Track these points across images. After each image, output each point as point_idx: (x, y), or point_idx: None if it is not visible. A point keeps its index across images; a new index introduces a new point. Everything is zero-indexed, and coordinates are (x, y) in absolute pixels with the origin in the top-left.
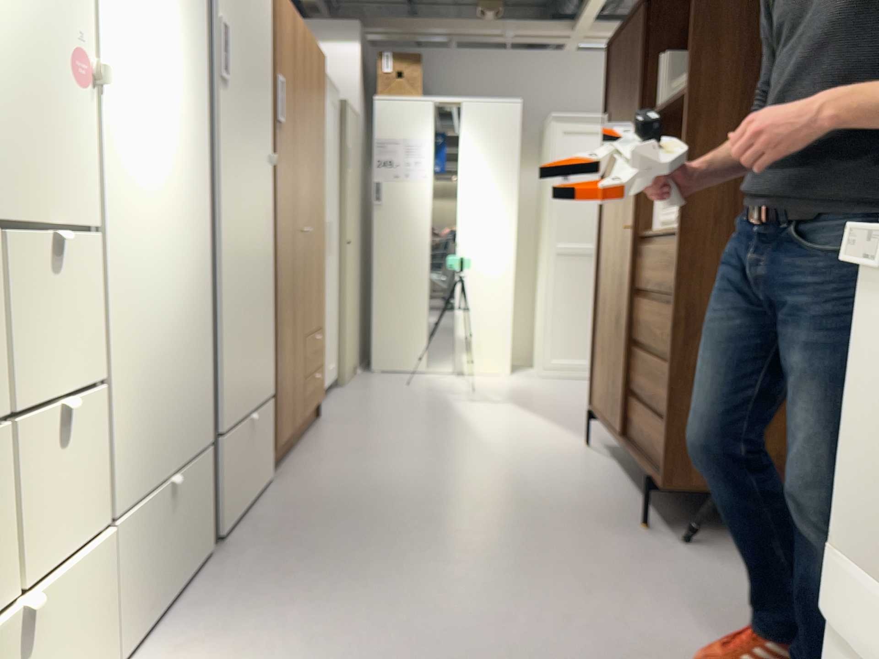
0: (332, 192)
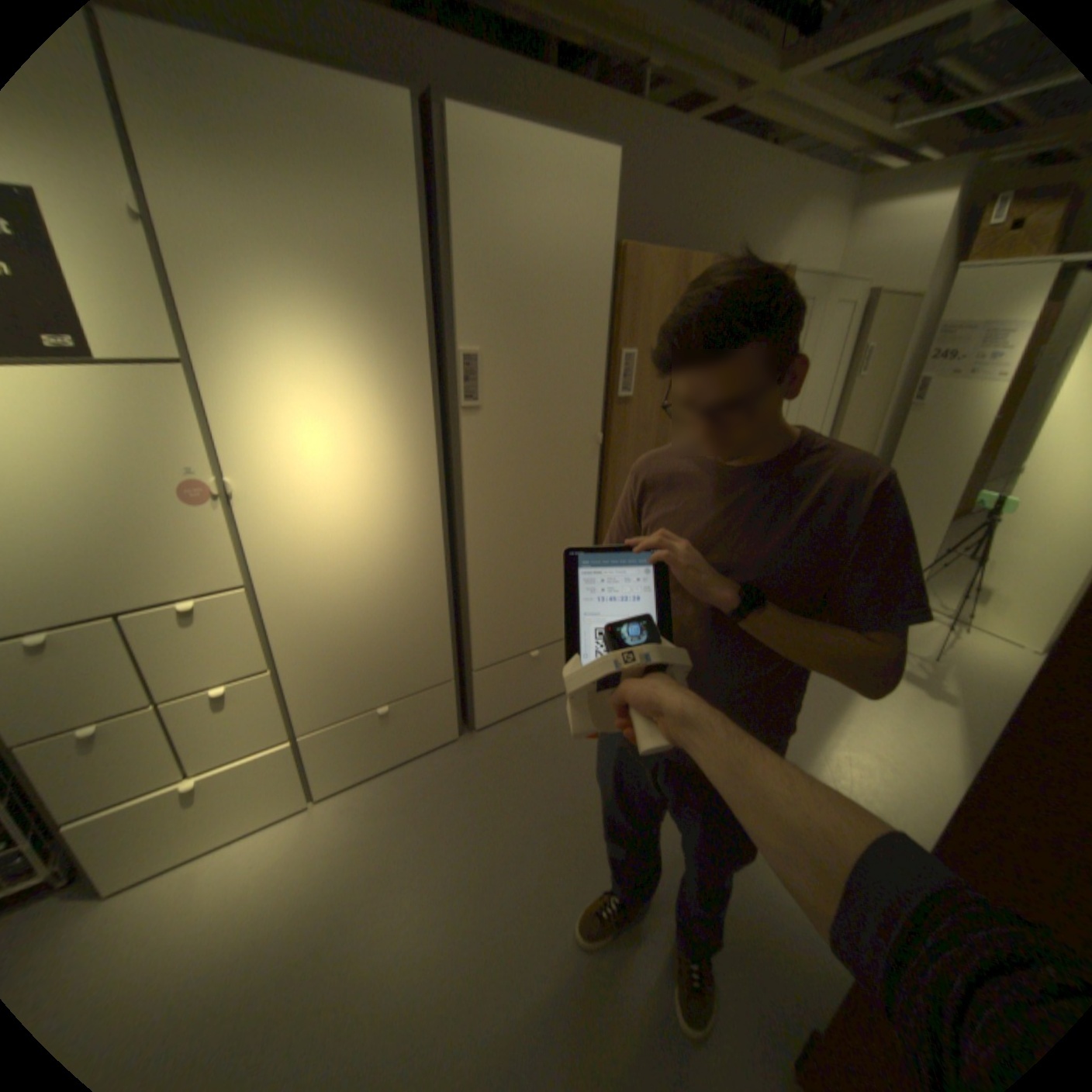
0: (819, 406)
